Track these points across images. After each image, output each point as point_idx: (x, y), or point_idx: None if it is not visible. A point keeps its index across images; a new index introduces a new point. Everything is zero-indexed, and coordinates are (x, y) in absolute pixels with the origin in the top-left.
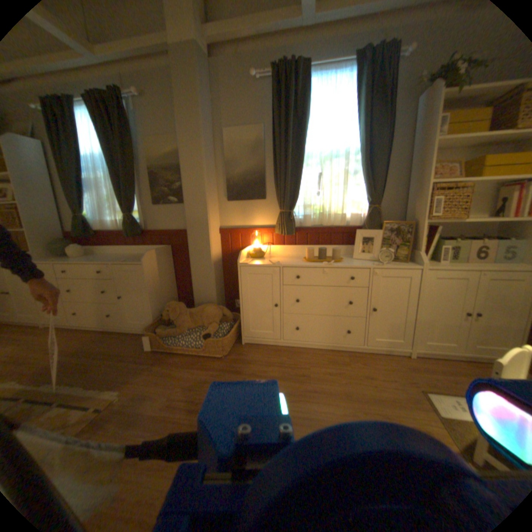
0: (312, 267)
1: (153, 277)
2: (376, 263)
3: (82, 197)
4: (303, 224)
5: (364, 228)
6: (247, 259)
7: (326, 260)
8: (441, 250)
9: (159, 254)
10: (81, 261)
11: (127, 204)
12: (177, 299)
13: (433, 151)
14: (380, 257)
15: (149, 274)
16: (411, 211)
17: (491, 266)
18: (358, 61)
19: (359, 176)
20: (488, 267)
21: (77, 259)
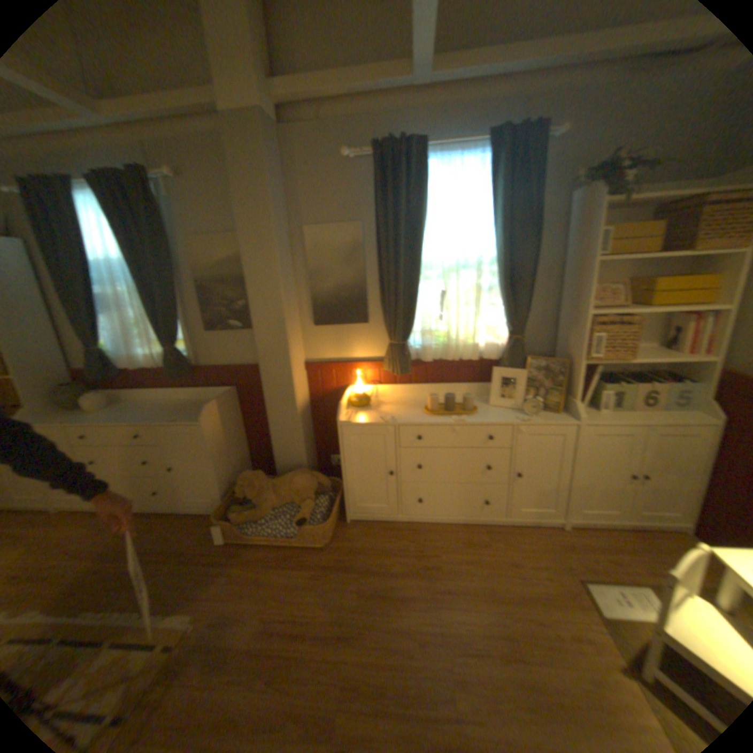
0: (439, 425)
1: (217, 439)
2: (520, 415)
3: (98, 323)
4: (421, 358)
5: (503, 365)
6: (348, 407)
7: (456, 411)
8: (601, 395)
9: (222, 404)
10: (108, 420)
11: (168, 335)
12: (249, 458)
13: (593, 275)
14: (525, 406)
15: (211, 436)
16: (563, 342)
17: (662, 417)
18: (492, 140)
19: (496, 296)
20: (659, 420)
21: (100, 415)
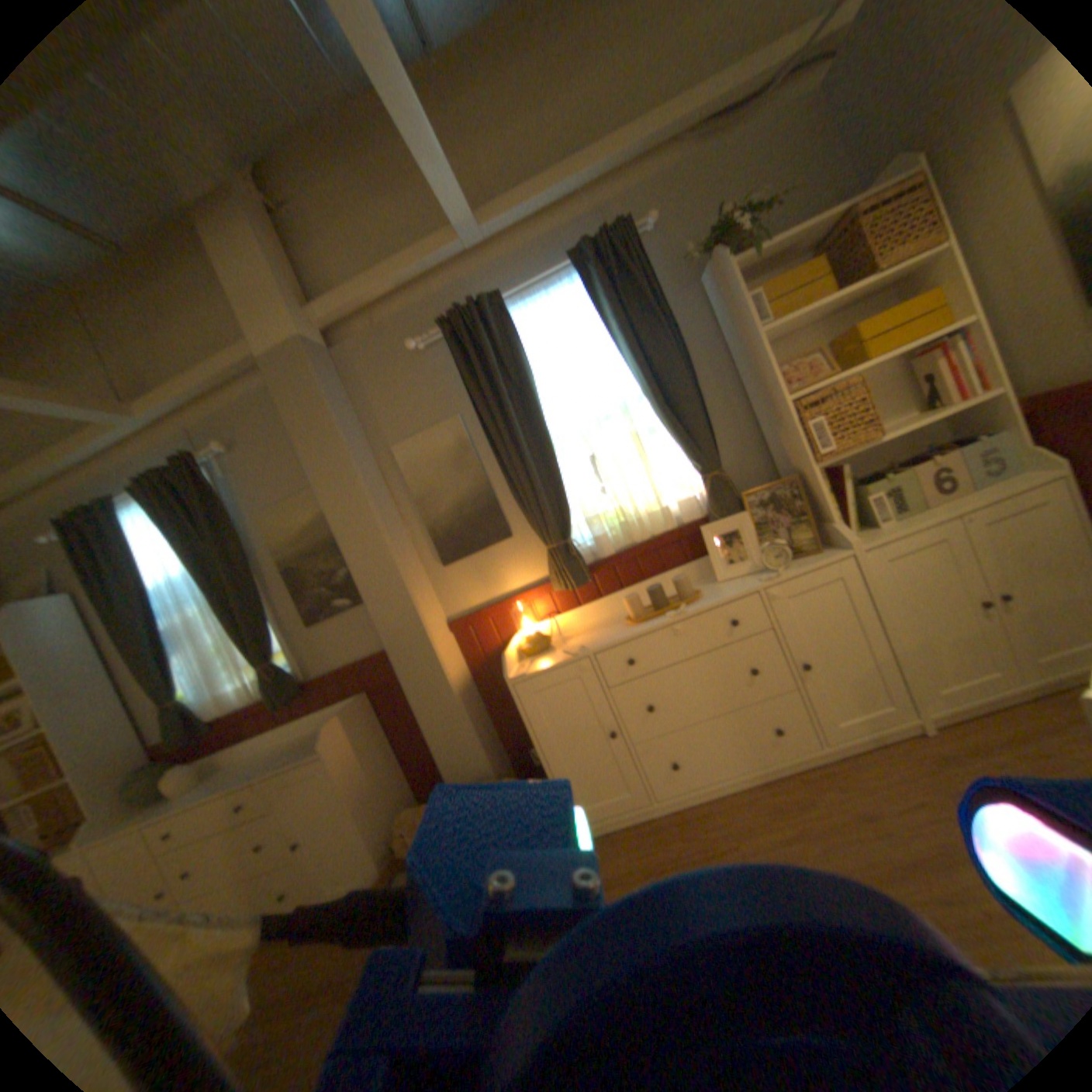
0: (649, 630)
1: (348, 773)
2: (764, 574)
3: (167, 664)
4: (598, 553)
5: (712, 518)
6: (521, 660)
7: (670, 604)
8: (868, 504)
9: (347, 718)
10: (194, 796)
11: (256, 645)
12: (411, 795)
13: (764, 351)
14: (765, 559)
15: (338, 769)
16: (779, 456)
17: (972, 497)
18: (575, 262)
19: (661, 433)
20: (969, 503)
21: (185, 795)
